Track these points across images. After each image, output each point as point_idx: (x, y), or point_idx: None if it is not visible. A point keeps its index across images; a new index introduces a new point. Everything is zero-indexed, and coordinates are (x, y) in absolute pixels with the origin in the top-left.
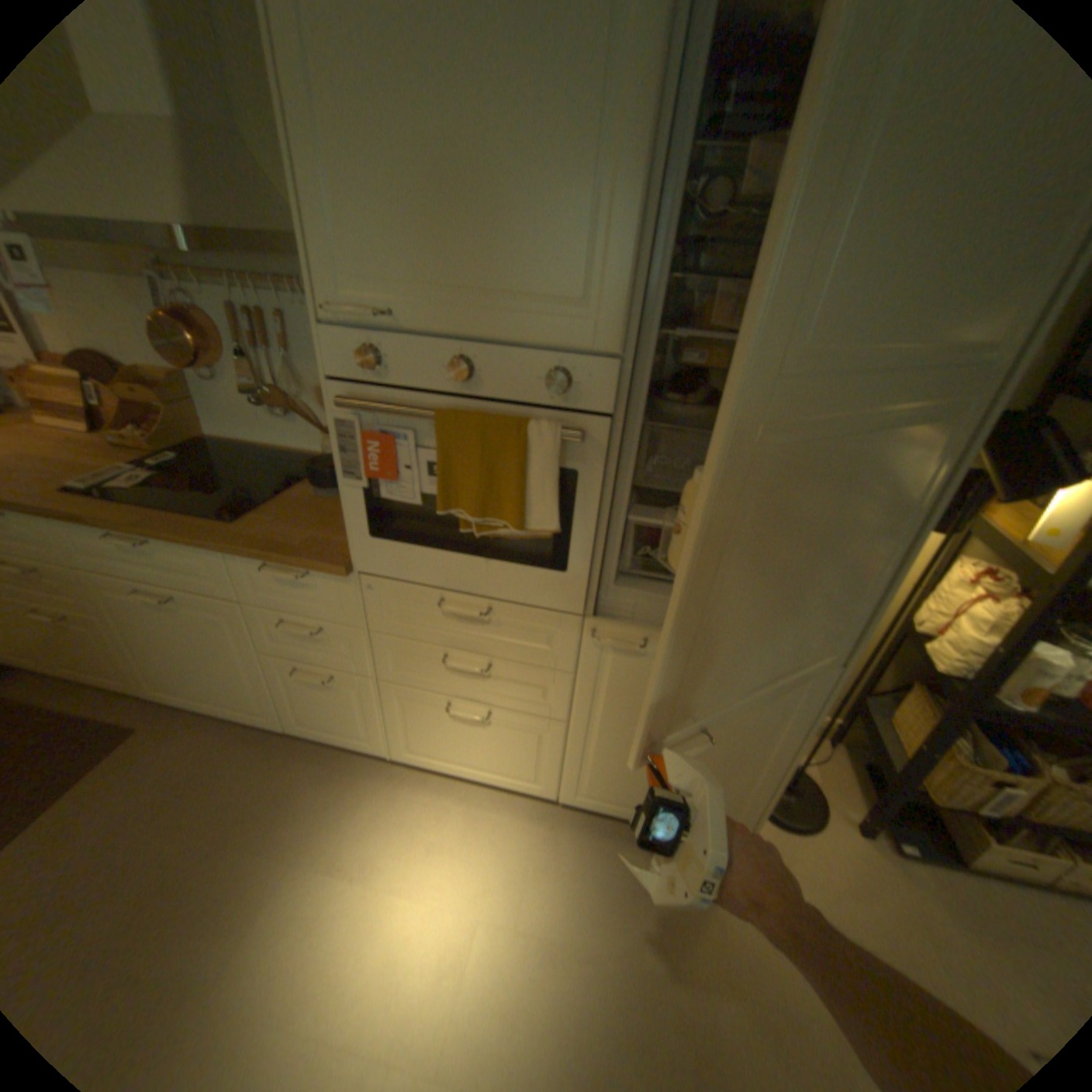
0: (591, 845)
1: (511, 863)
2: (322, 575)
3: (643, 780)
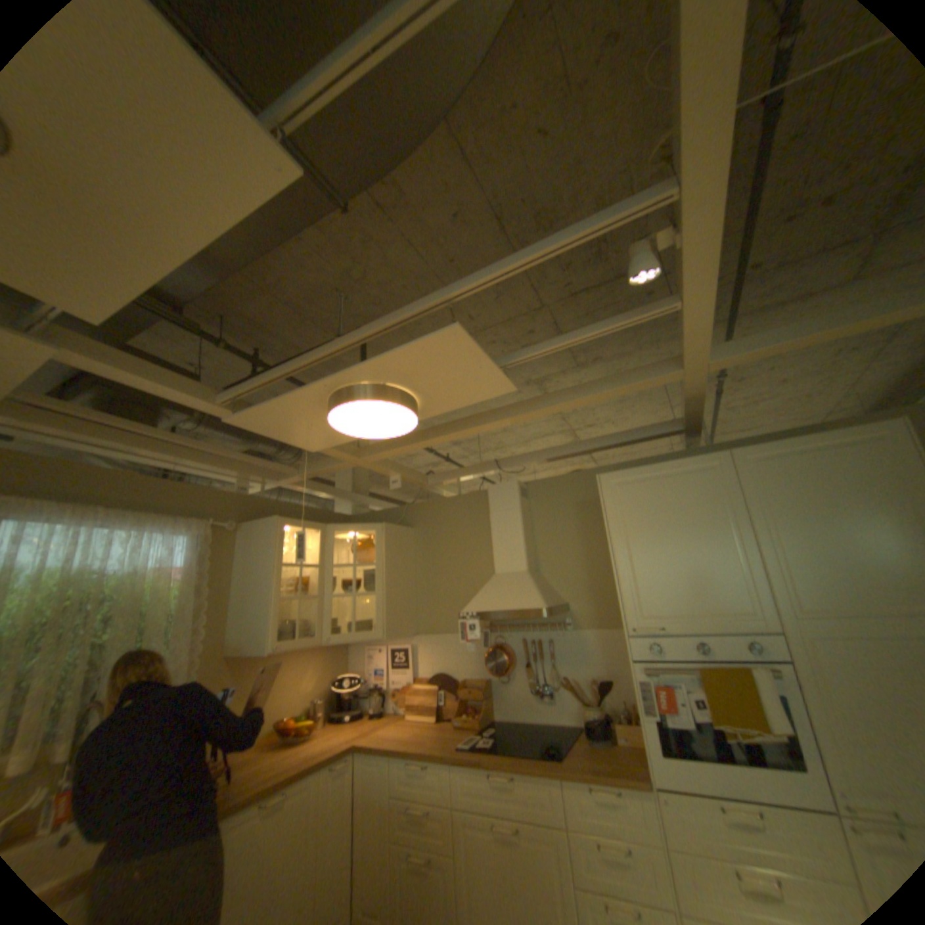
0: None
1: None
2: (631, 797)
3: None
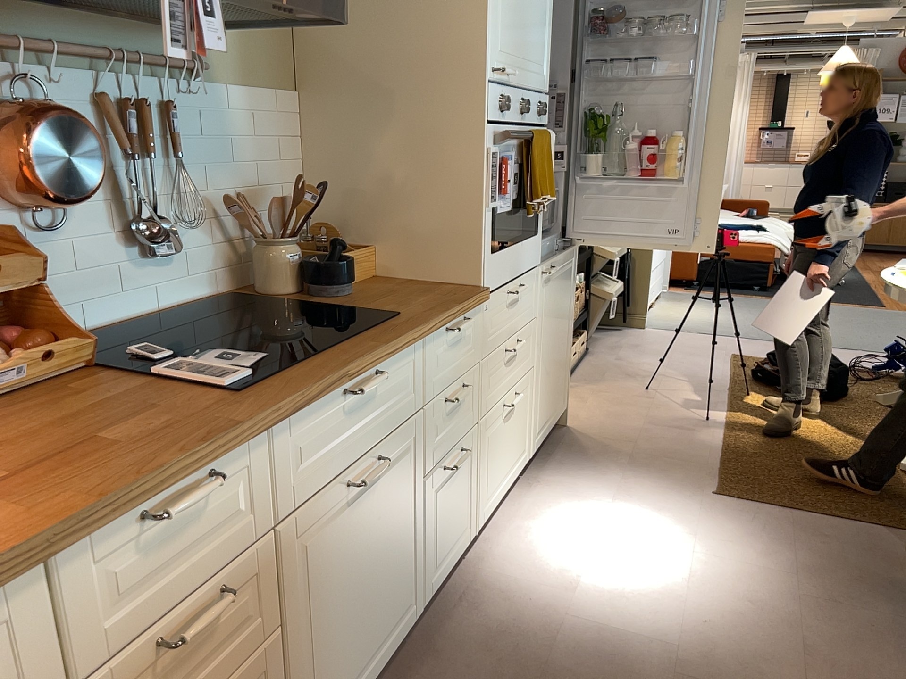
0: (551, 468)
1: (563, 500)
2: (470, 314)
3: (550, 386)
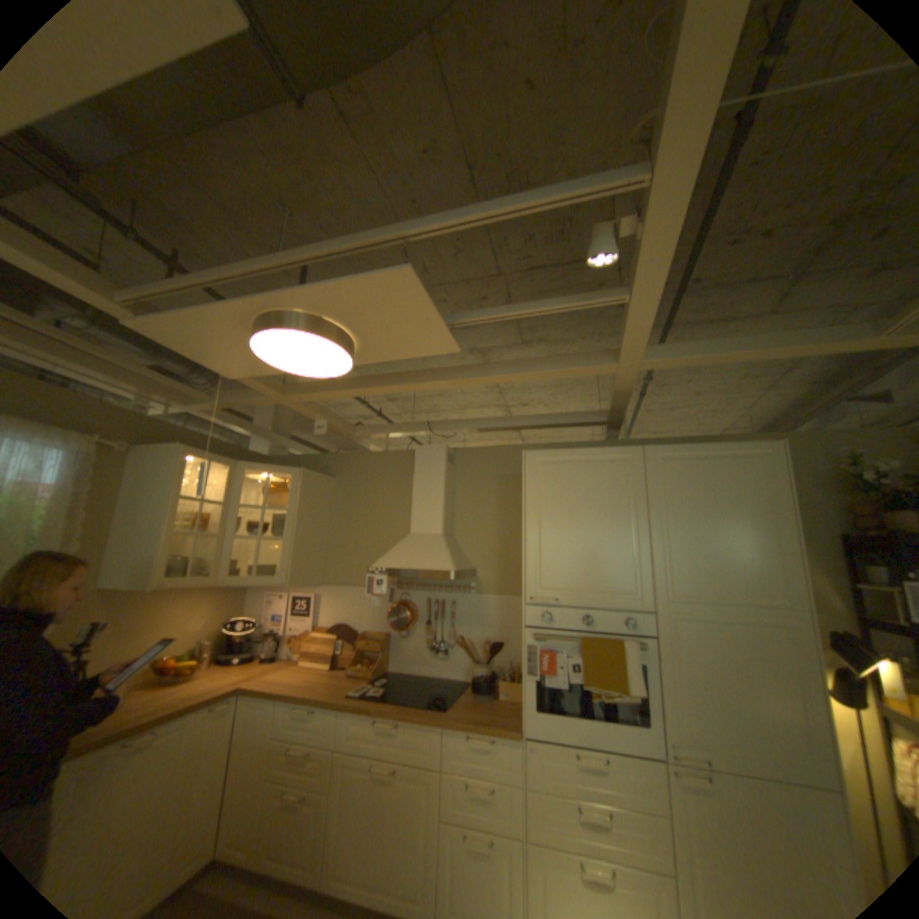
0: None
1: None
2: (502, 745)
3: None
